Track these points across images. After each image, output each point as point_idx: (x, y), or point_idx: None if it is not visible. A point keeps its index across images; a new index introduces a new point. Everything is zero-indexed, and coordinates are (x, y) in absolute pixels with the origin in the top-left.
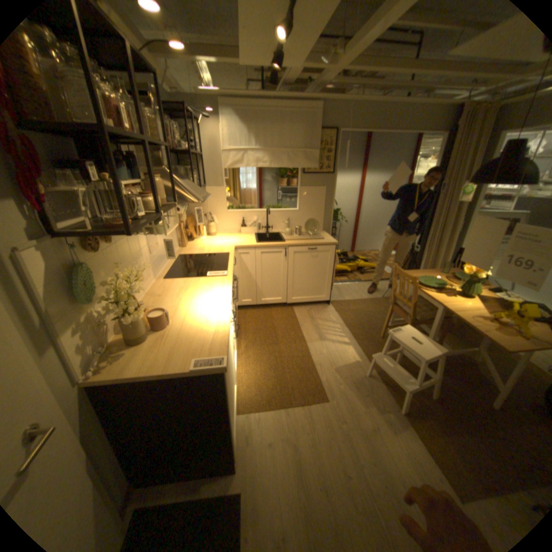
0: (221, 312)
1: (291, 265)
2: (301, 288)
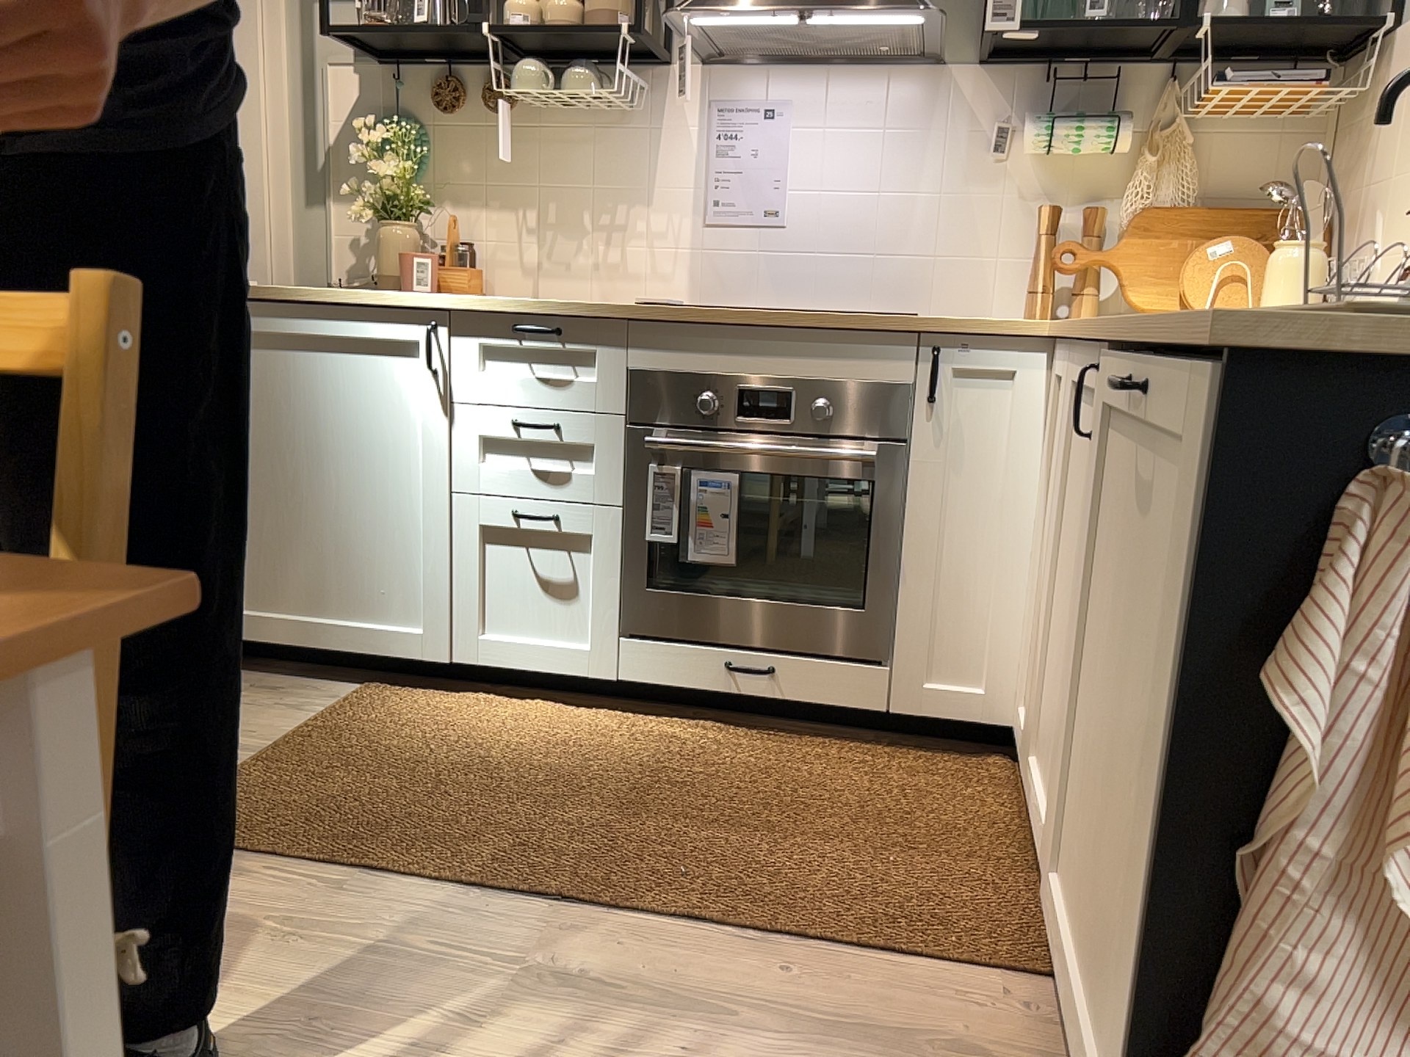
0: (395, 296)
1: (1085, 541)
2: (1081, 831)
